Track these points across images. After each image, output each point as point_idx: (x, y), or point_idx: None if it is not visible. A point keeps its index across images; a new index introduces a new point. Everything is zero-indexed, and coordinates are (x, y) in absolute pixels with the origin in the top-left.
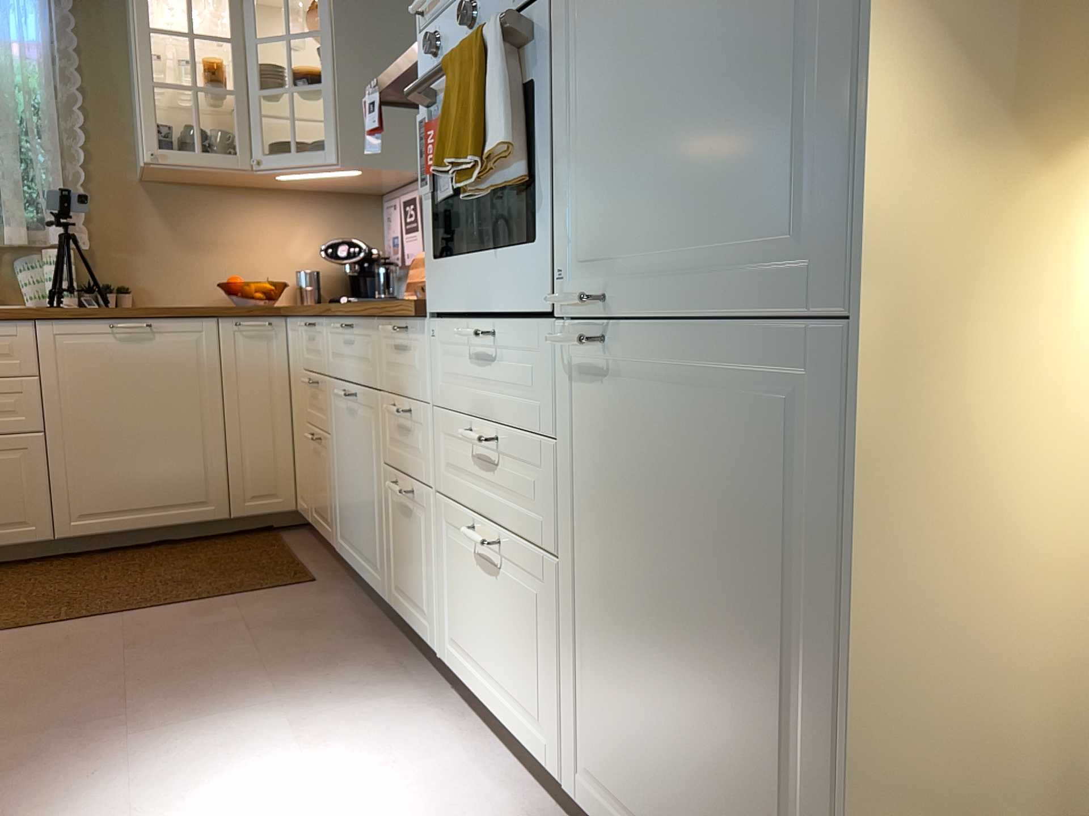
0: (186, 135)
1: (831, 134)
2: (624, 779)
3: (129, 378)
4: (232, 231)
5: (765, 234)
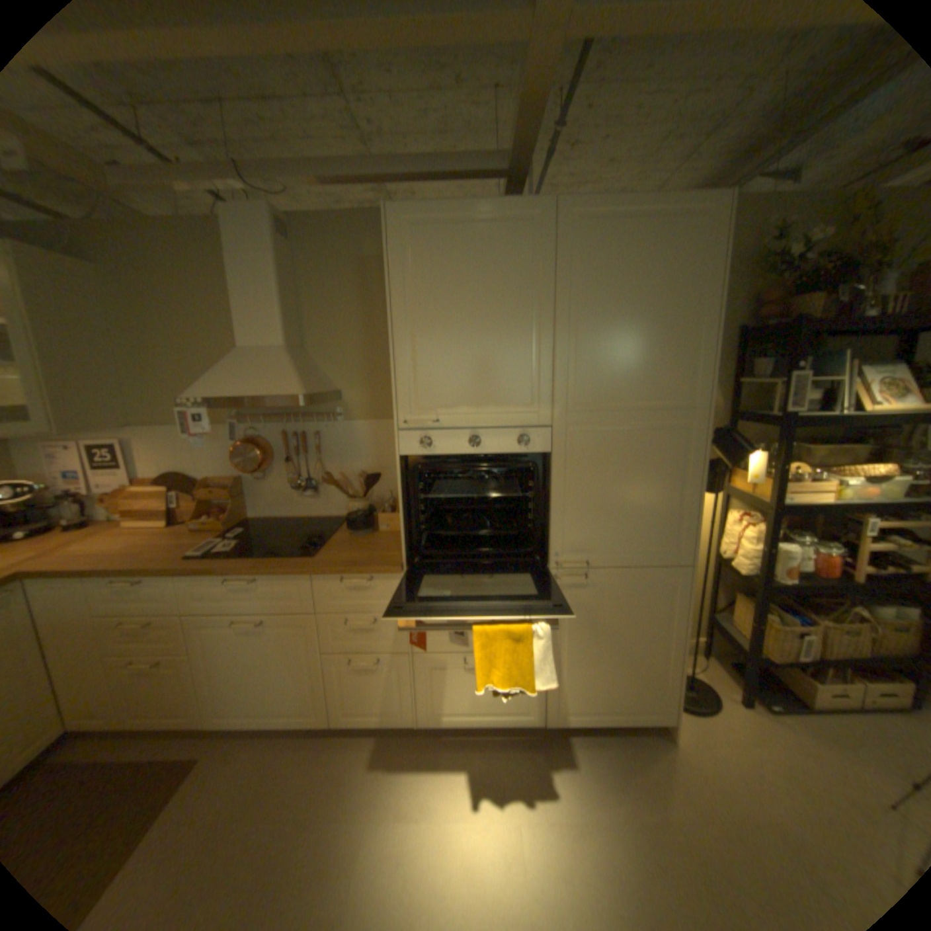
0: None
1: (682, 526)
2: (584, 704)
3: None
4: None
5: (659, 546)
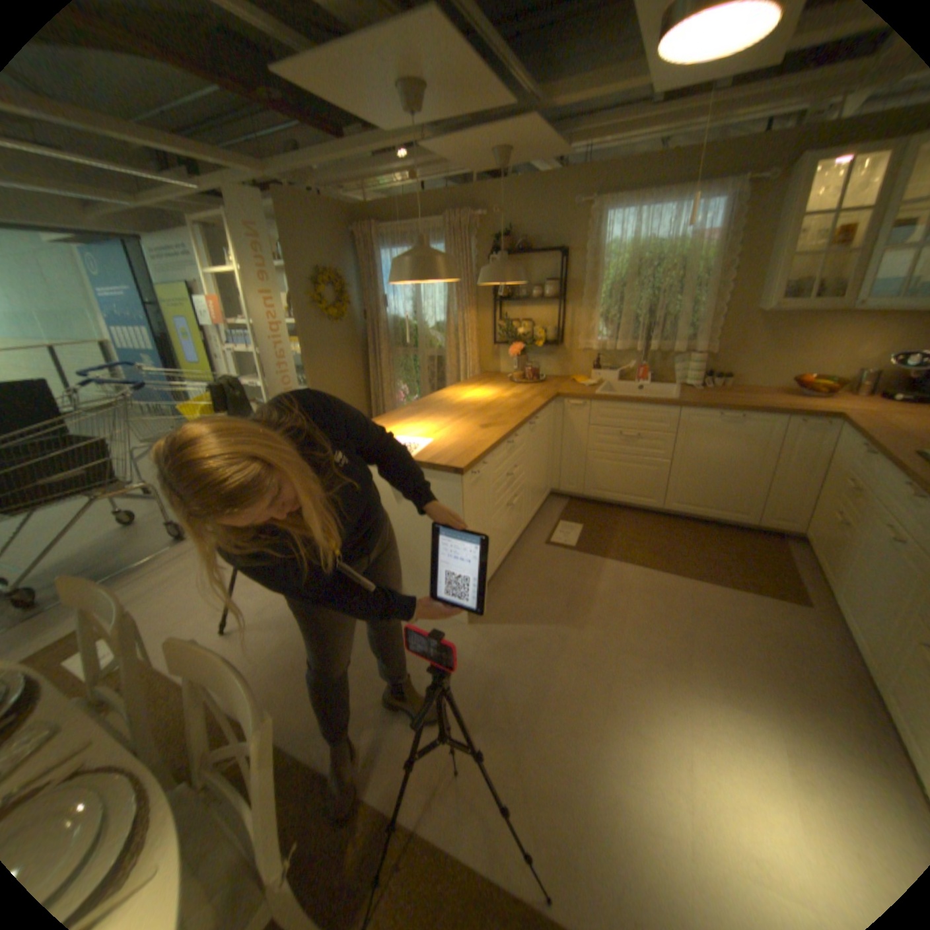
0: (805, 285)
1: None
2: None
3: (723, 442)
4: (815, 339)
5: None
